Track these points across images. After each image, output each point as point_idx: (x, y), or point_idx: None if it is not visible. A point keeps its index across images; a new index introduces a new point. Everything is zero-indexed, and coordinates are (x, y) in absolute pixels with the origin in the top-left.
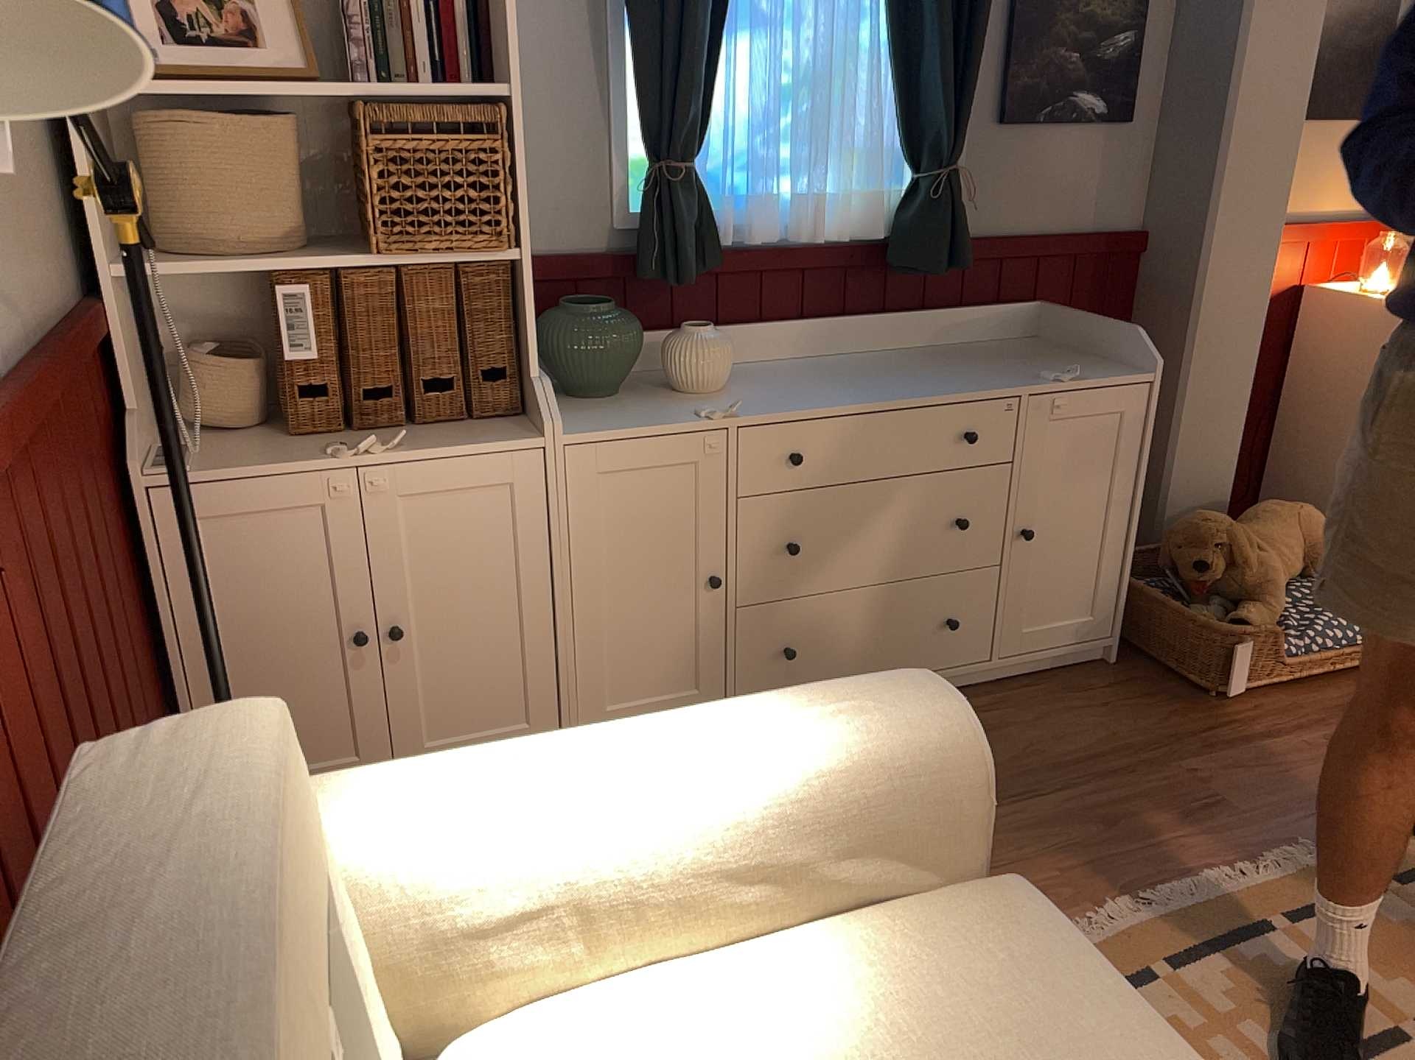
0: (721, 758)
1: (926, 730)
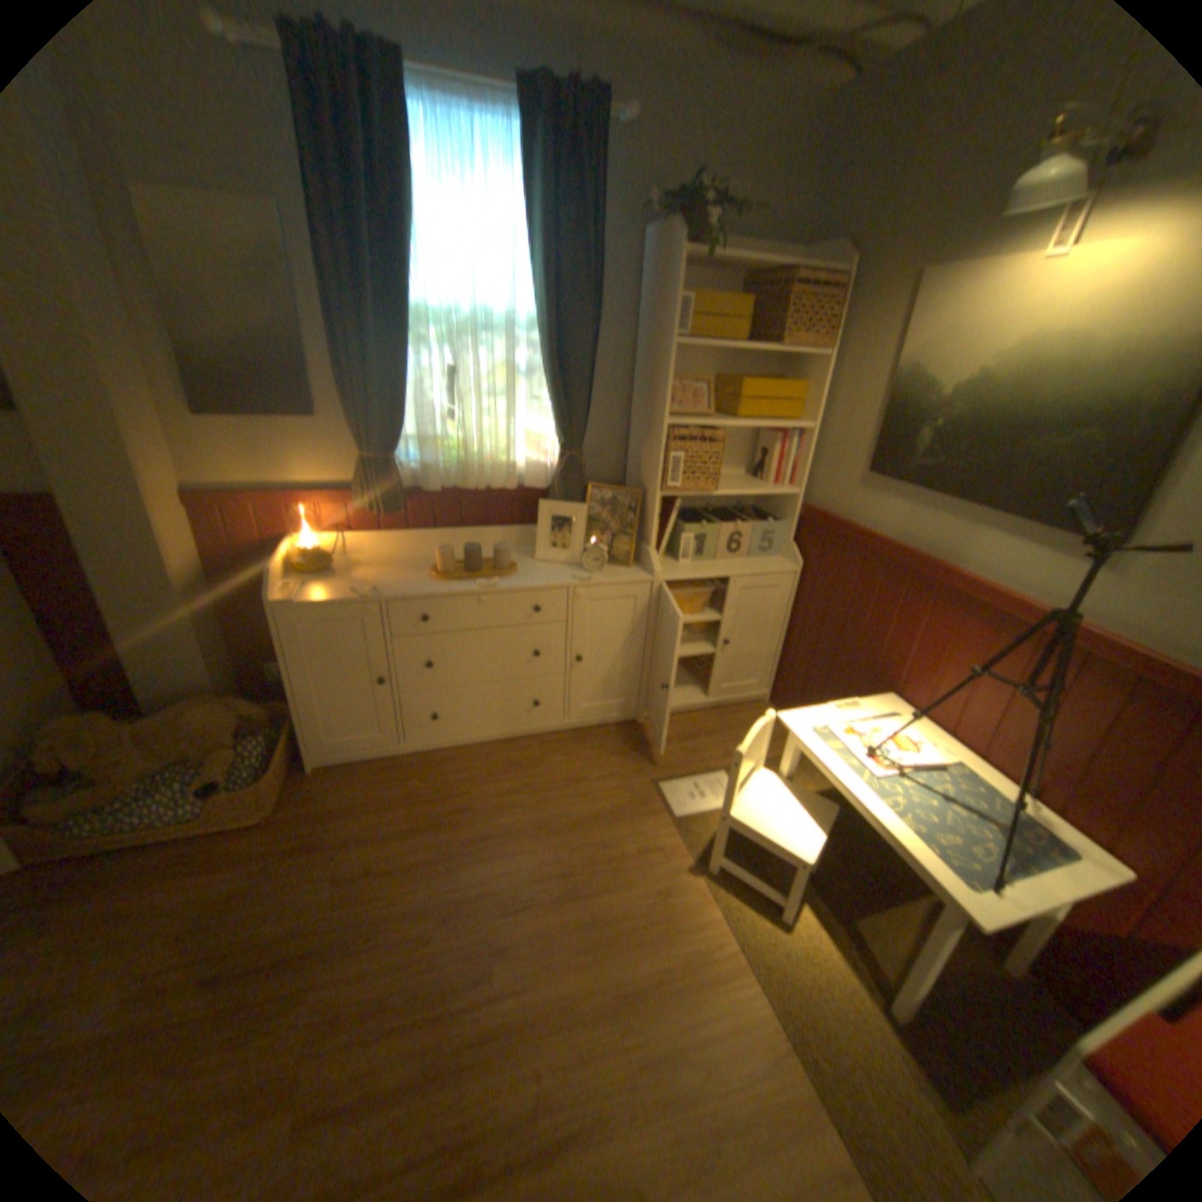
0: None
1: None
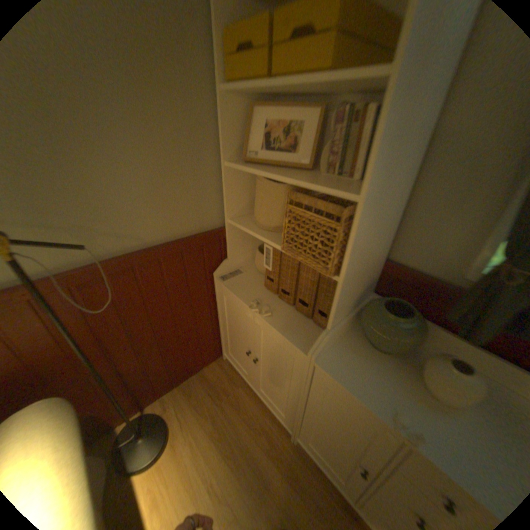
0: None
1: None
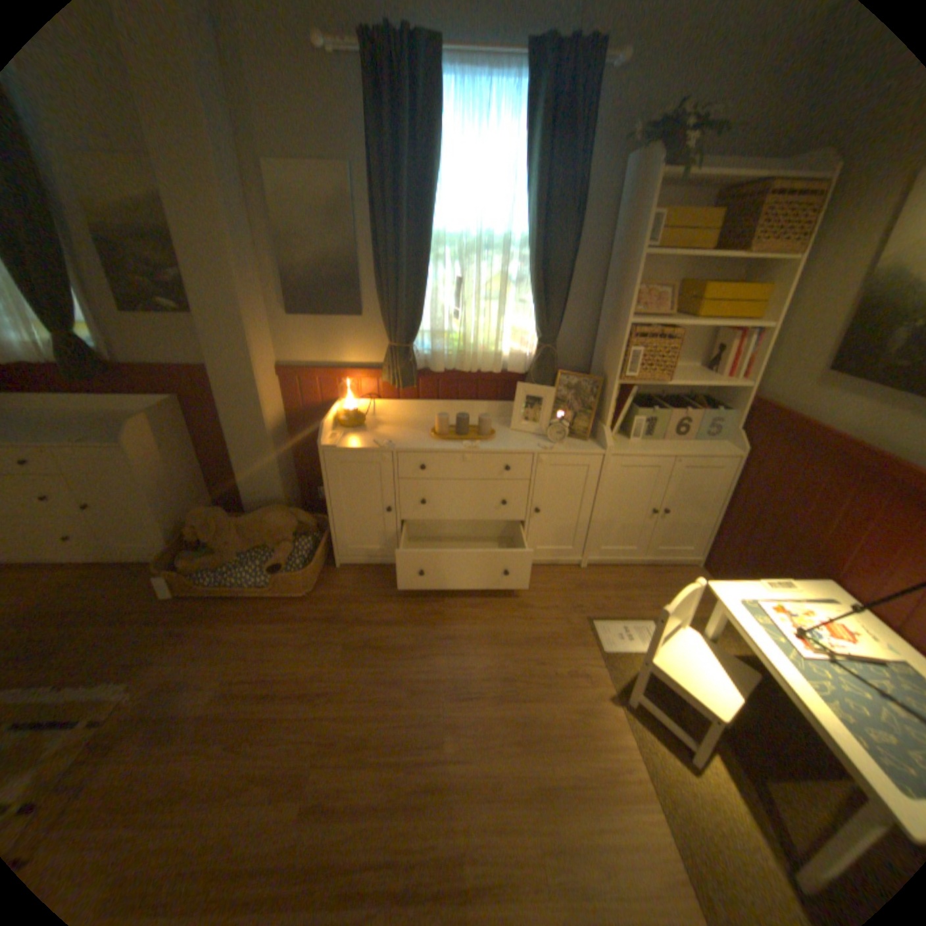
0: None
1: None
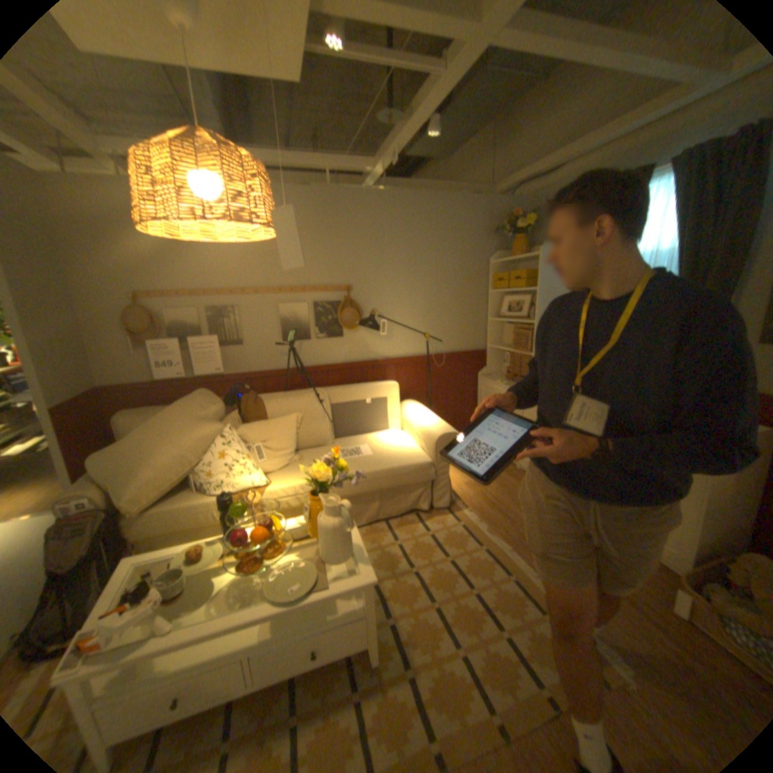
0: (425, 420)
1: (436, 432)
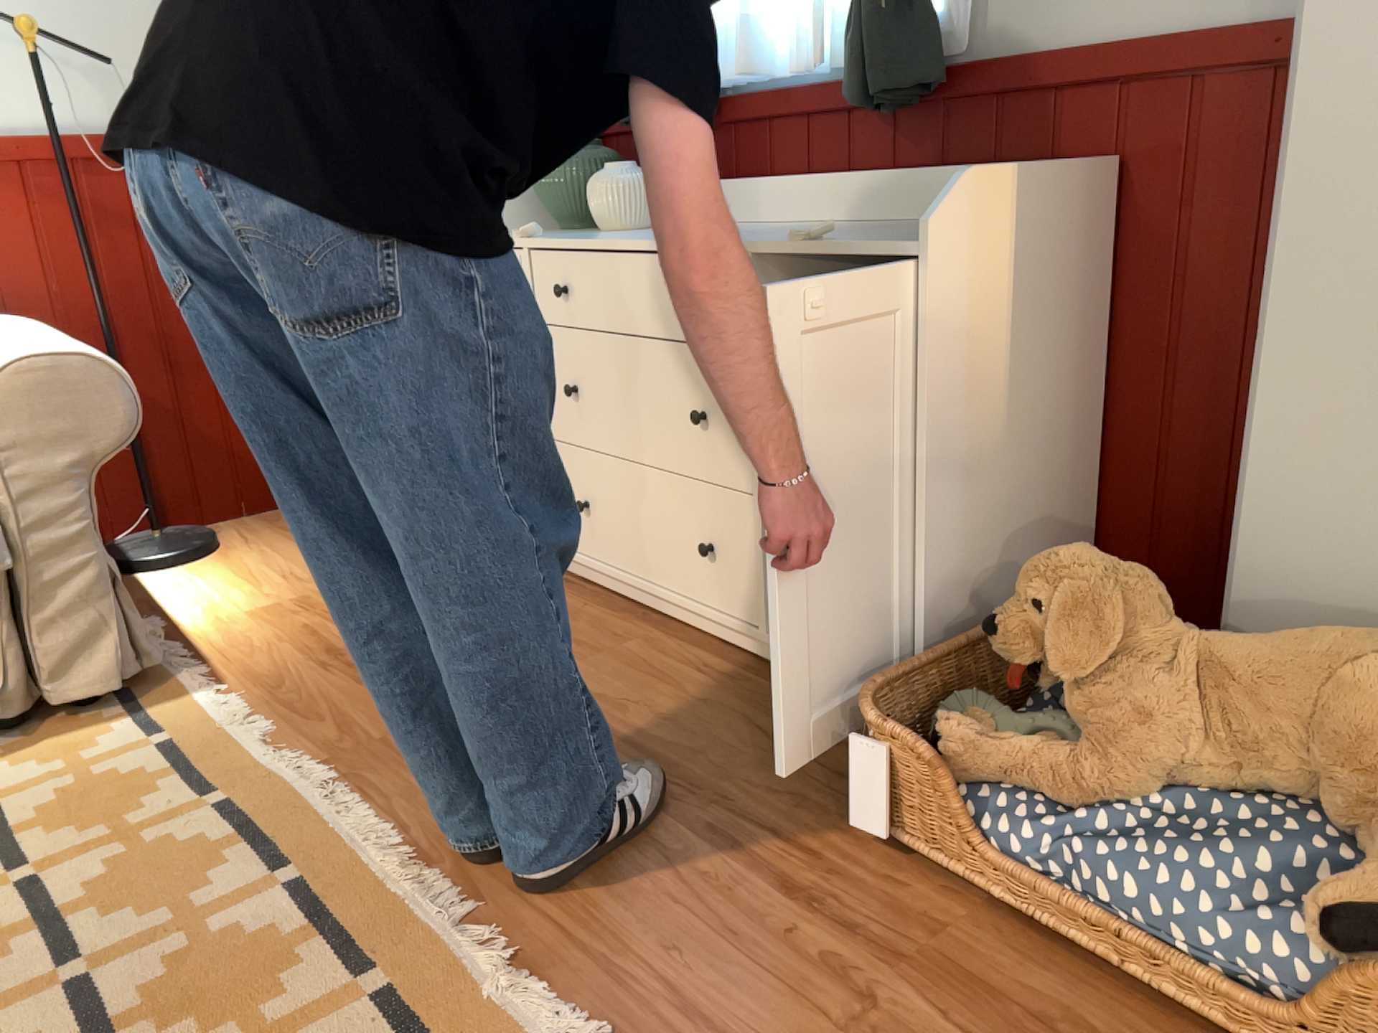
0: None
1: (1, 362)
